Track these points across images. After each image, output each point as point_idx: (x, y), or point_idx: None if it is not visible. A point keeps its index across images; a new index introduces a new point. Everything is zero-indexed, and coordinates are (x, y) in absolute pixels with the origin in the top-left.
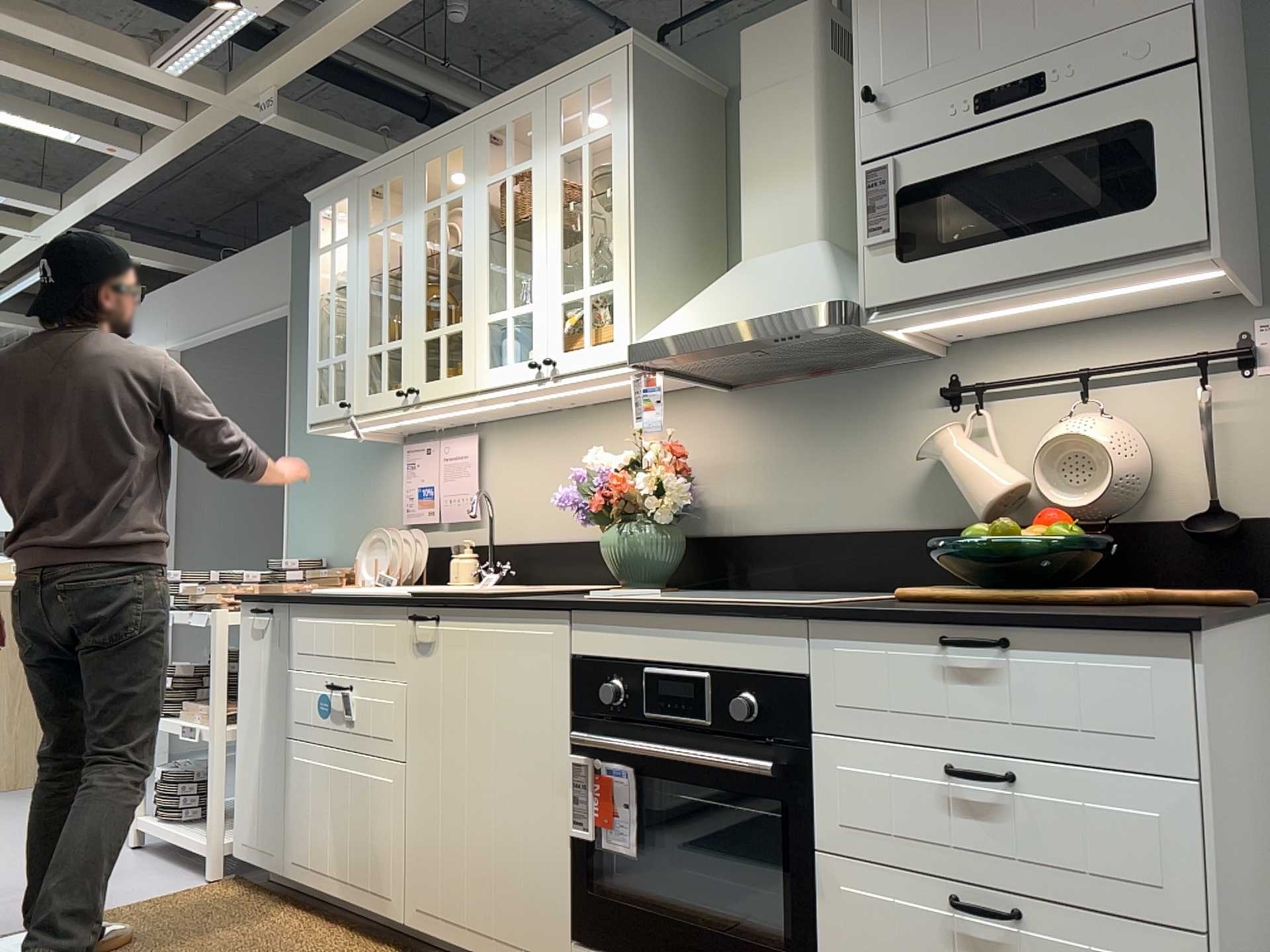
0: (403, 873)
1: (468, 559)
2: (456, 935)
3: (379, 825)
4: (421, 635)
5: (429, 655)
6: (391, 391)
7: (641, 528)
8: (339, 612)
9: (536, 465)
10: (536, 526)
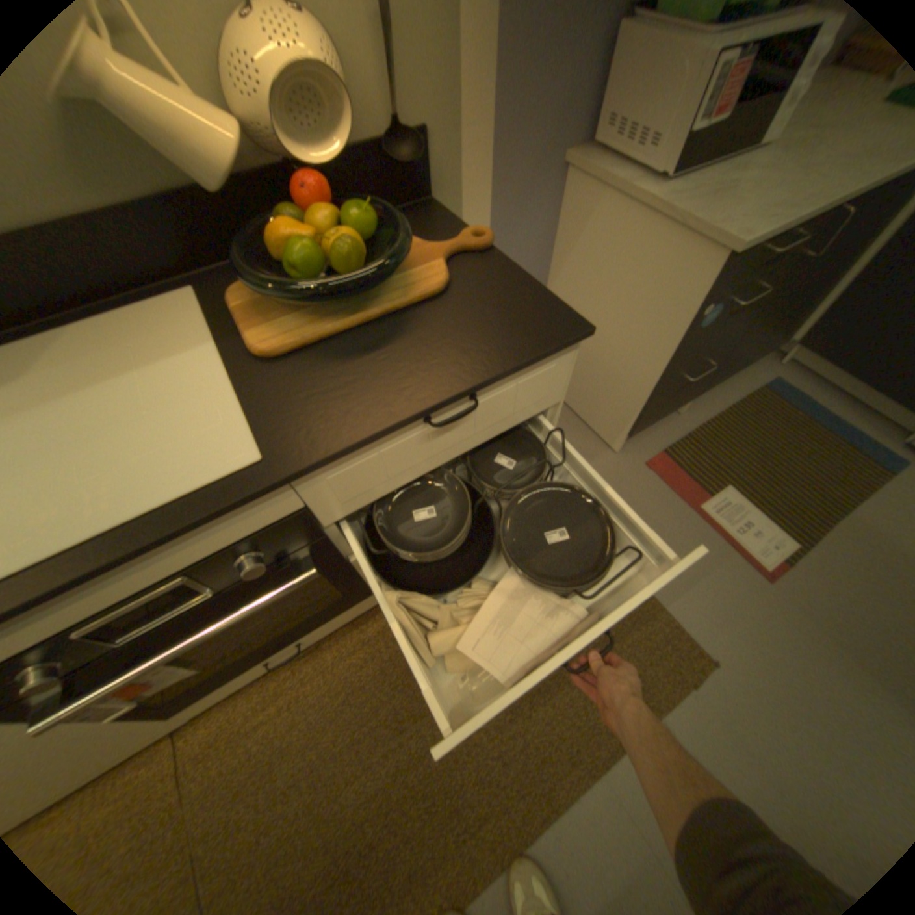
0: None
1: None
2: None
3: None
4: None
5: None
6: None
7: None
8: None
9: None
10: None
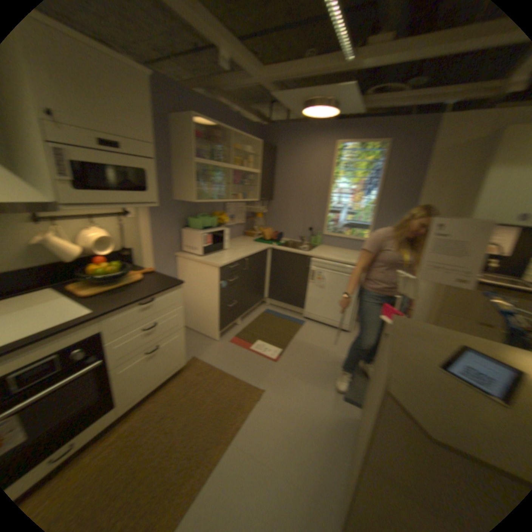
0: None
1: None
2: None
3: None
4: None
5: None
6: None
7: None
8: None
9: None
10: None
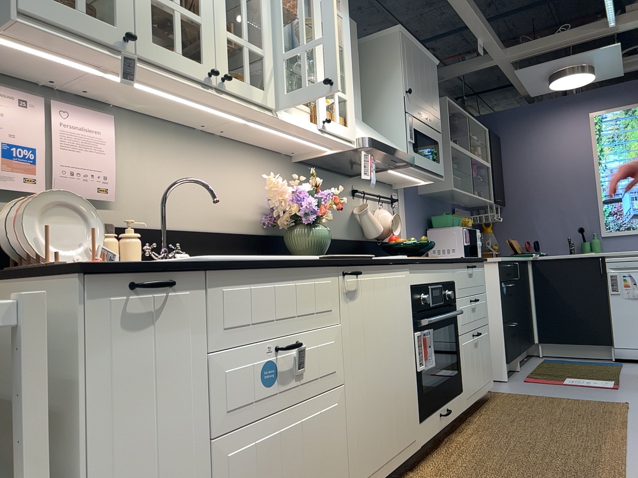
0: (348, 467)
1: (132, 239)
2: (379, 474)
3: (329, 447)
4: (350, 285)
5: (356, 299)
6: (188, 60)
7: (326, 227)
8: (278, 276)
9: (174, 166)
10: (176, 216)
